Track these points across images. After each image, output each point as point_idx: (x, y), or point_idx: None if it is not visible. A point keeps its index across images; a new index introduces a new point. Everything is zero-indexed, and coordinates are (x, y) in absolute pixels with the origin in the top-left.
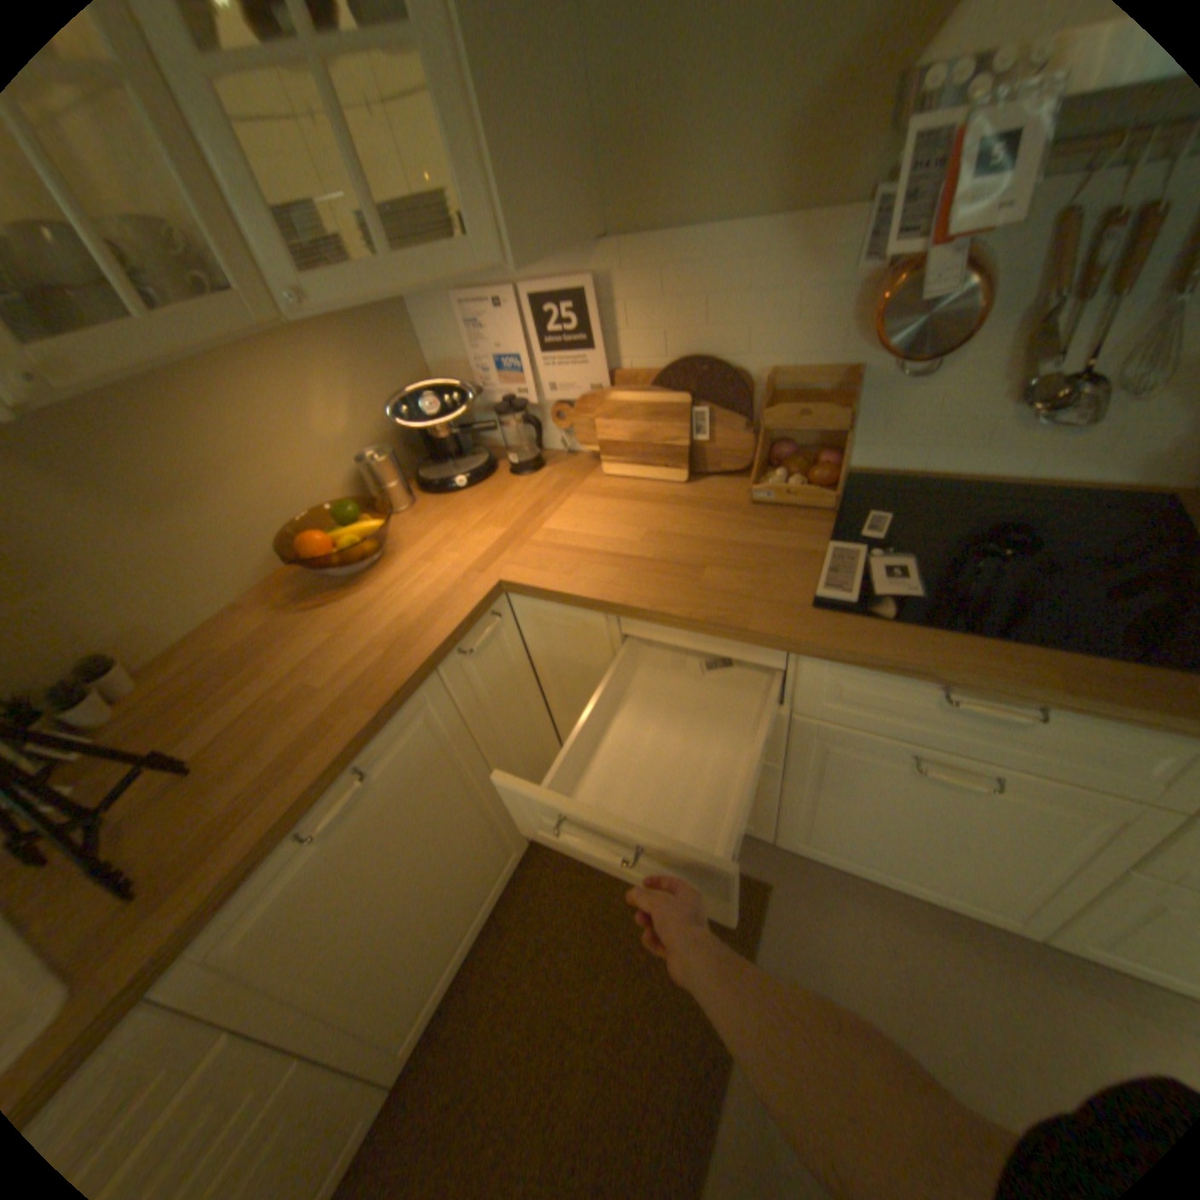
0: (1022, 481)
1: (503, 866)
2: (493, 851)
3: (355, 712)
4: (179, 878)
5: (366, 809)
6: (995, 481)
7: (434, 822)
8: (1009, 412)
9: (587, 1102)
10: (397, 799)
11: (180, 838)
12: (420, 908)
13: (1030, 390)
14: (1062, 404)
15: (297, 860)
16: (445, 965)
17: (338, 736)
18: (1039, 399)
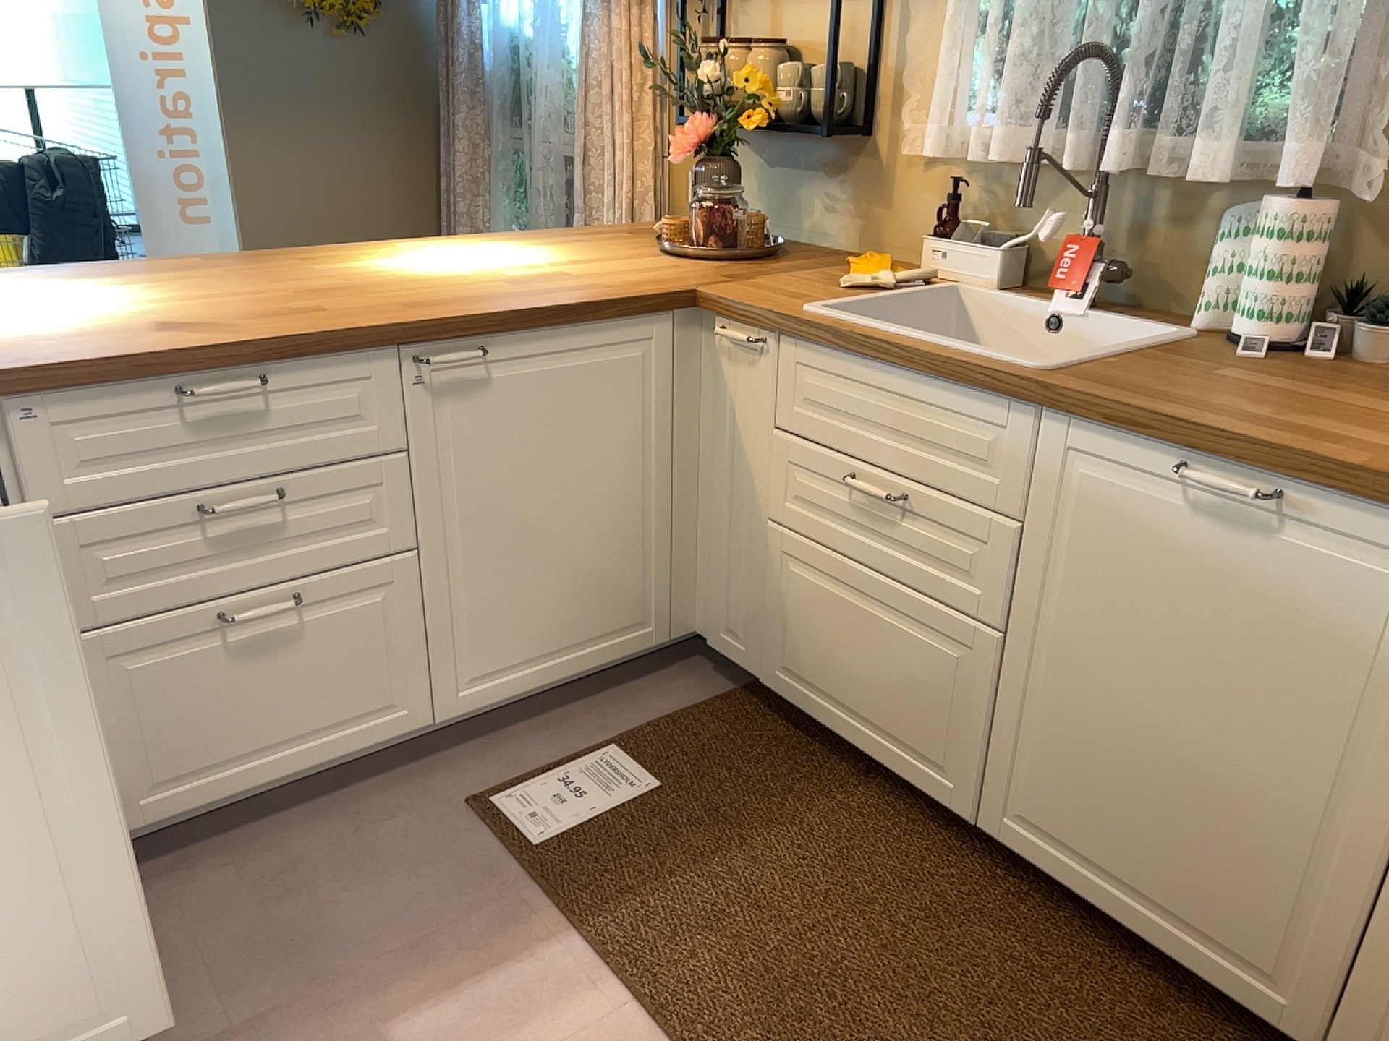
0: None
1: (1254, 967)
2: (1270, 915)
3: (1363, 458)
4: (1137, 393)
5: (1243, 554)
6: None
7: (1268, 710)
8: None
9: (891, 1038)
10: (1273, 602)
11: (1183, 392)
12: (1155, 754)
13: None
14: None
15: (1165, 490)
16: (1099, 866)
17: (1316, 448)
18: None
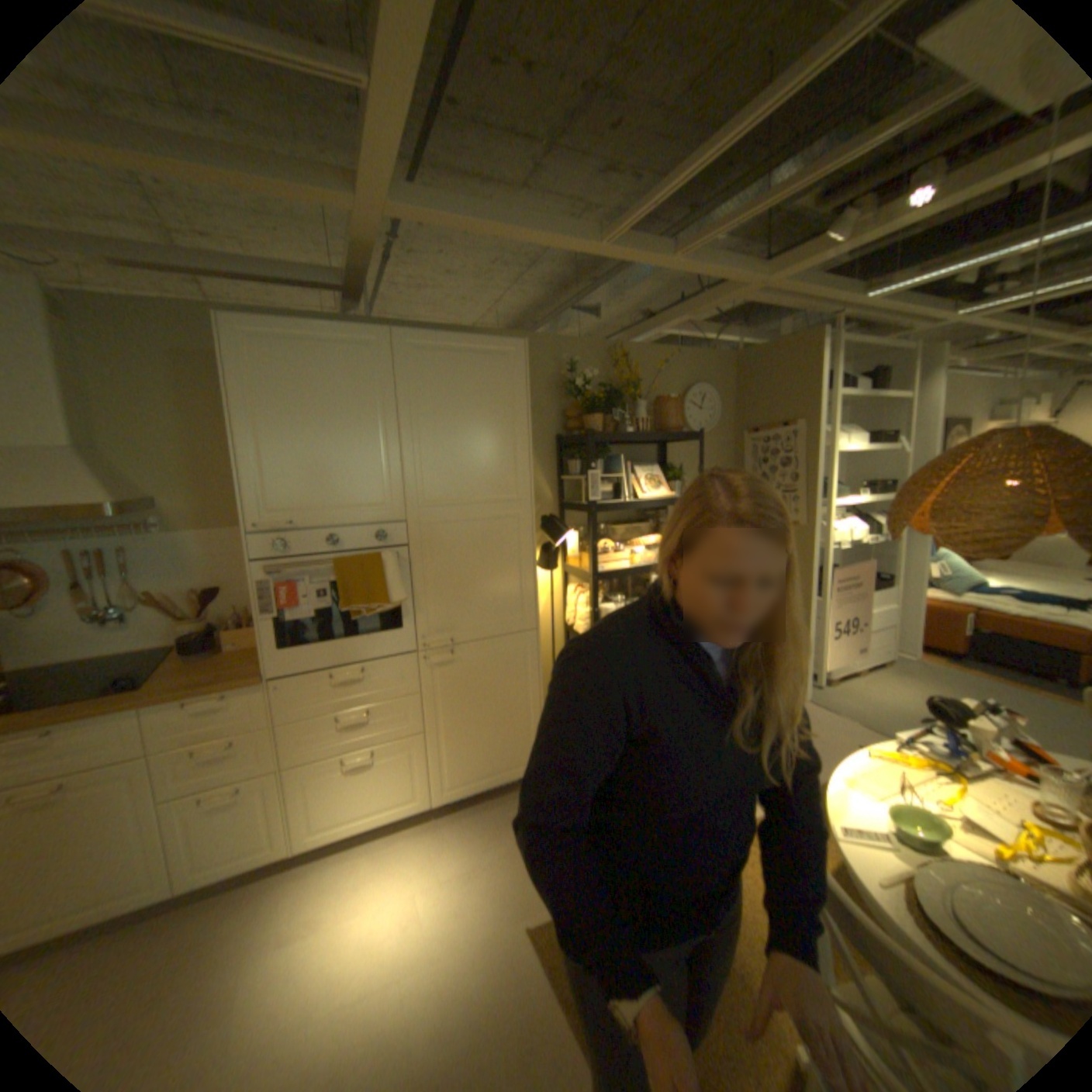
0: (109, 659)
1: None
2: None
3: None
4: None
5: None
6: (96, 662)
7: None
8: (85, 629)
9: None
10: None
11: None
12: None
13: (87, 618)
14: (97, 621)
15: None
16: None
17: None
18: (100, 622)
